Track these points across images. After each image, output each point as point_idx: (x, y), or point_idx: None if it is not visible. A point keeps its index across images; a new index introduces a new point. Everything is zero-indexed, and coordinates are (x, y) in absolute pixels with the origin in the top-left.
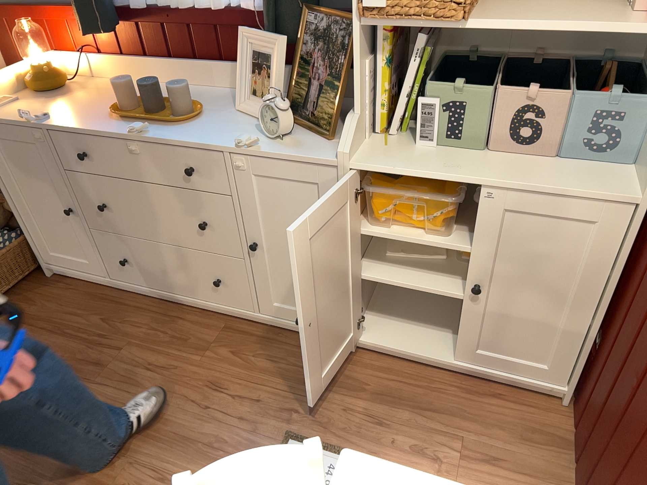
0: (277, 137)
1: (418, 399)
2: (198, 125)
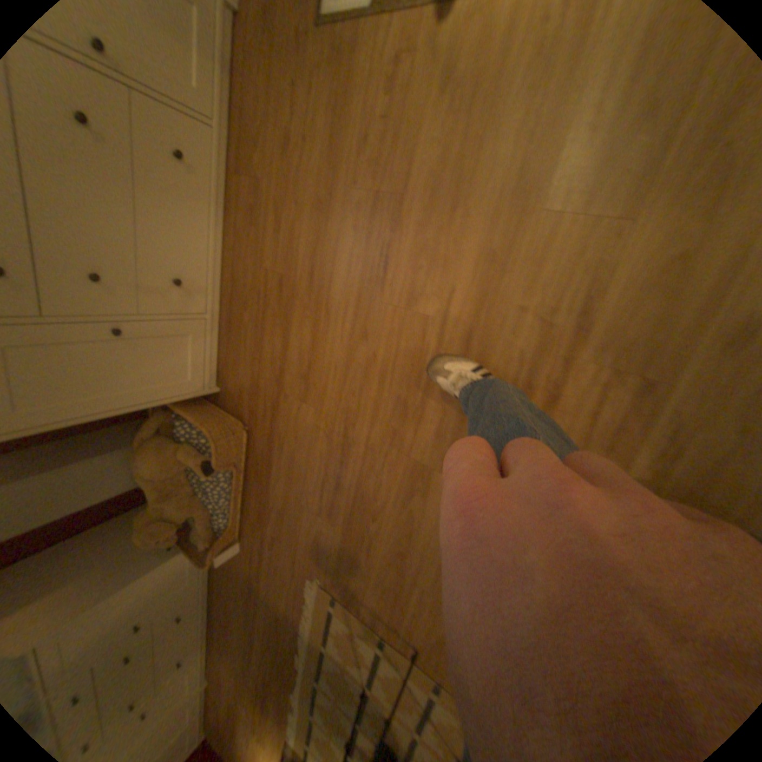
0: None
1: None
2: None
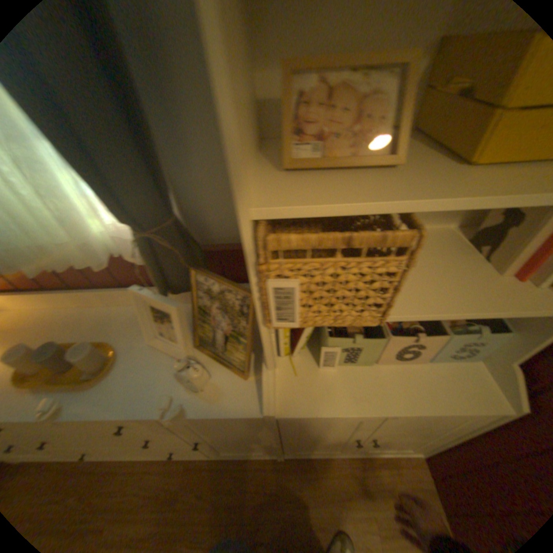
0: (194, 393)
1: (339, 496)
2: (108, 377)
